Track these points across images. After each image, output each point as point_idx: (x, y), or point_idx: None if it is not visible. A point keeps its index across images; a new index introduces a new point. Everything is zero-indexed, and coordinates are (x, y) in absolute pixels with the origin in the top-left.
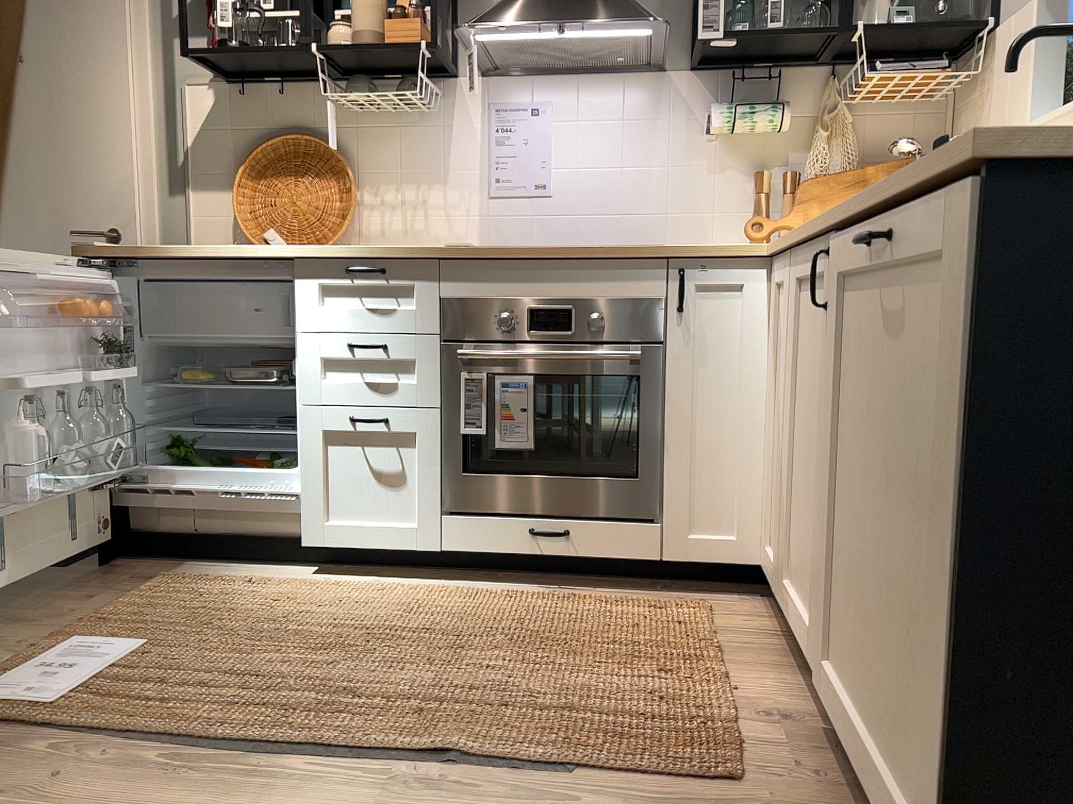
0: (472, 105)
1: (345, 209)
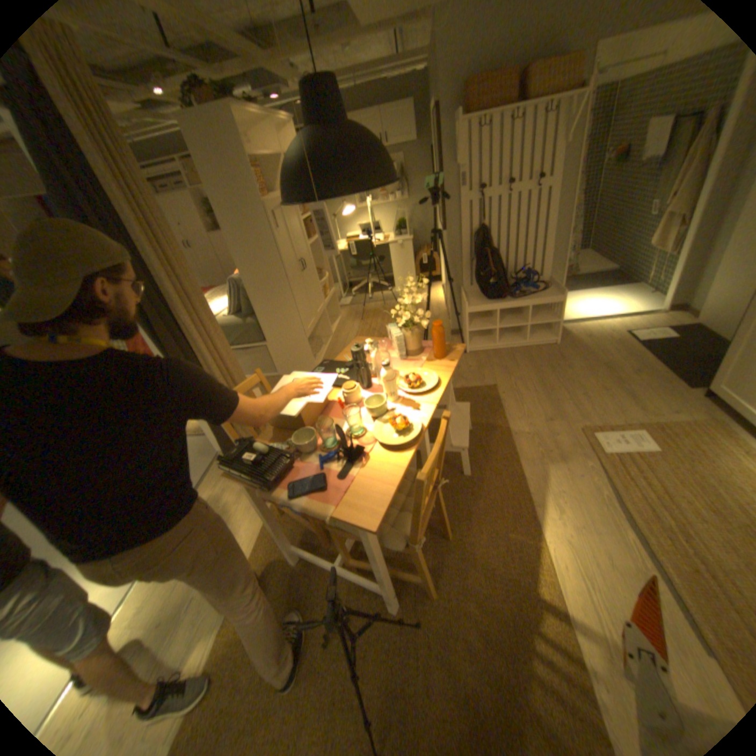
0: None
1: None
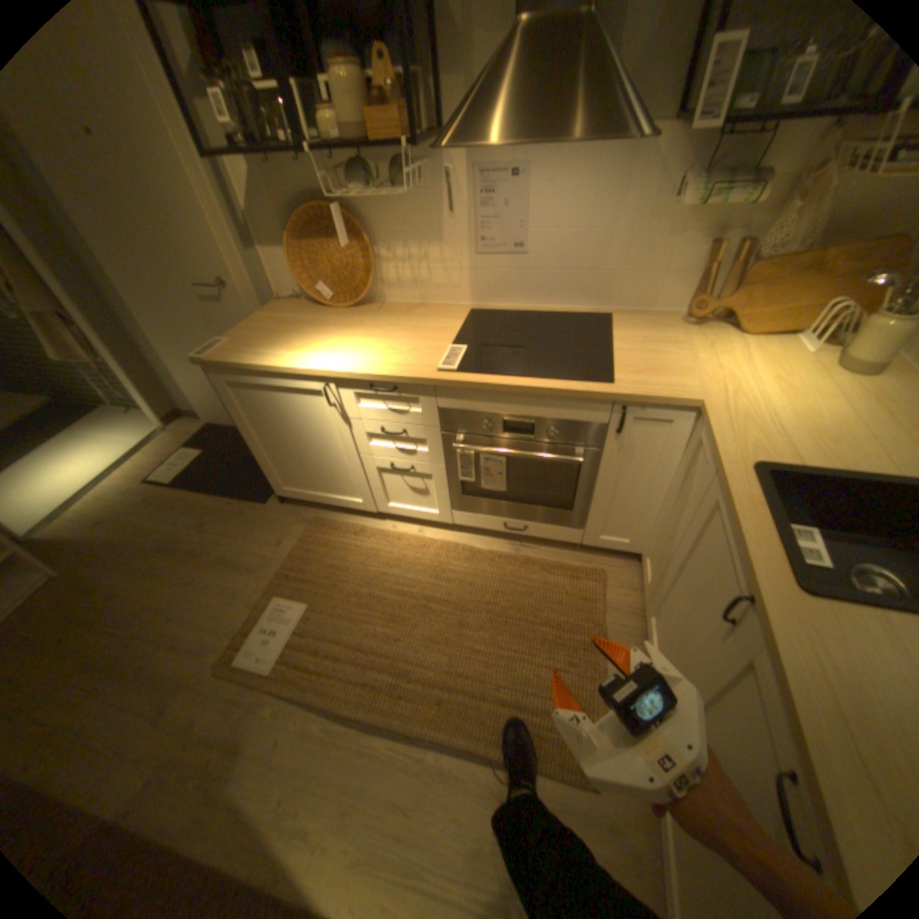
0: (459, 165)
1: (370, 266)
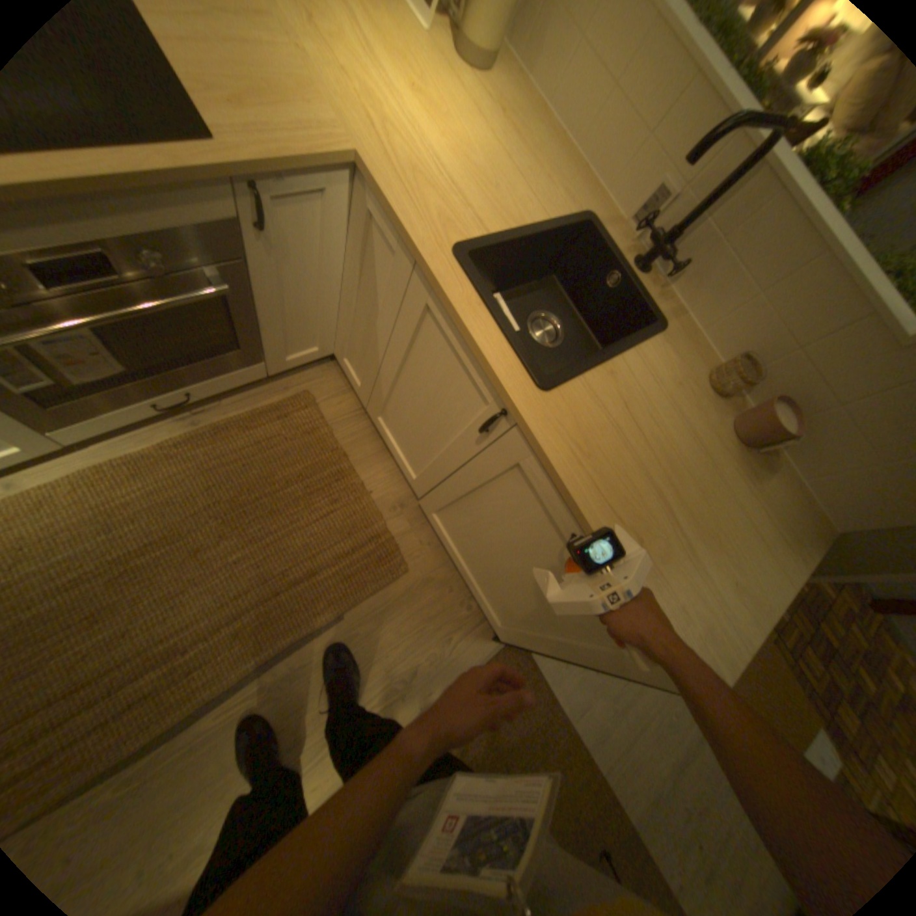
0: None
1: None
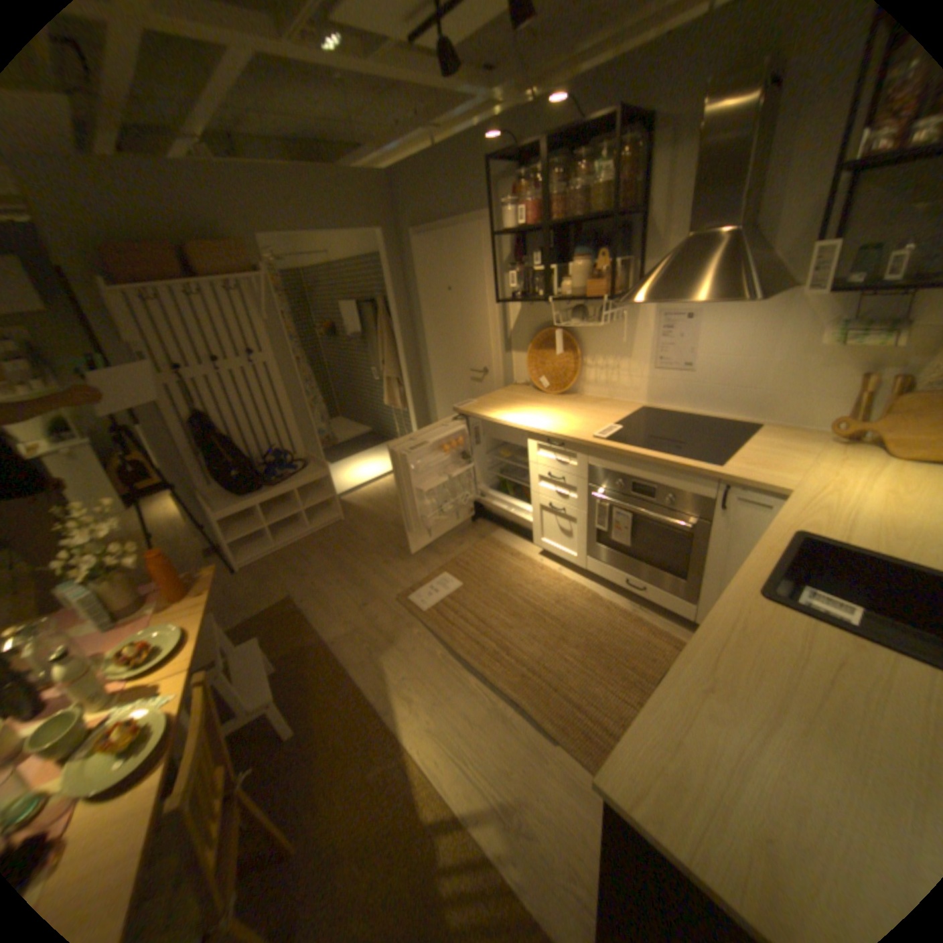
0: (648, 310)
1: (575, 369)
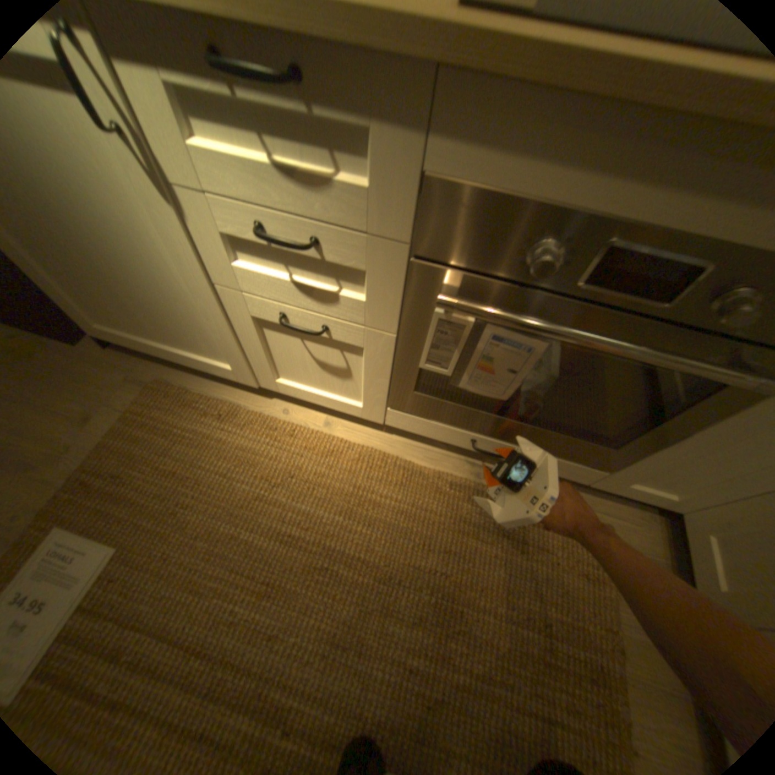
0: None
1: None
